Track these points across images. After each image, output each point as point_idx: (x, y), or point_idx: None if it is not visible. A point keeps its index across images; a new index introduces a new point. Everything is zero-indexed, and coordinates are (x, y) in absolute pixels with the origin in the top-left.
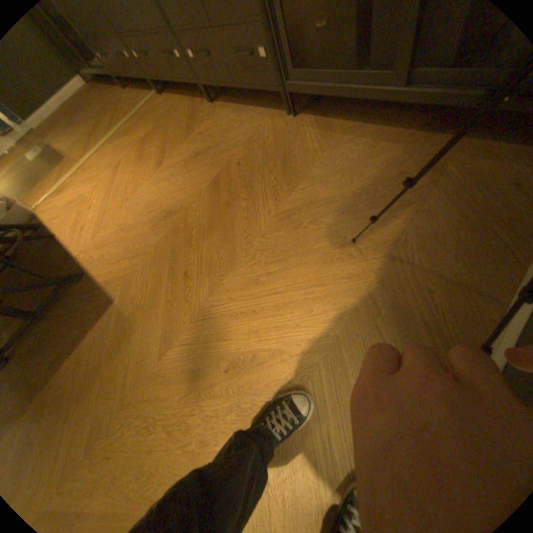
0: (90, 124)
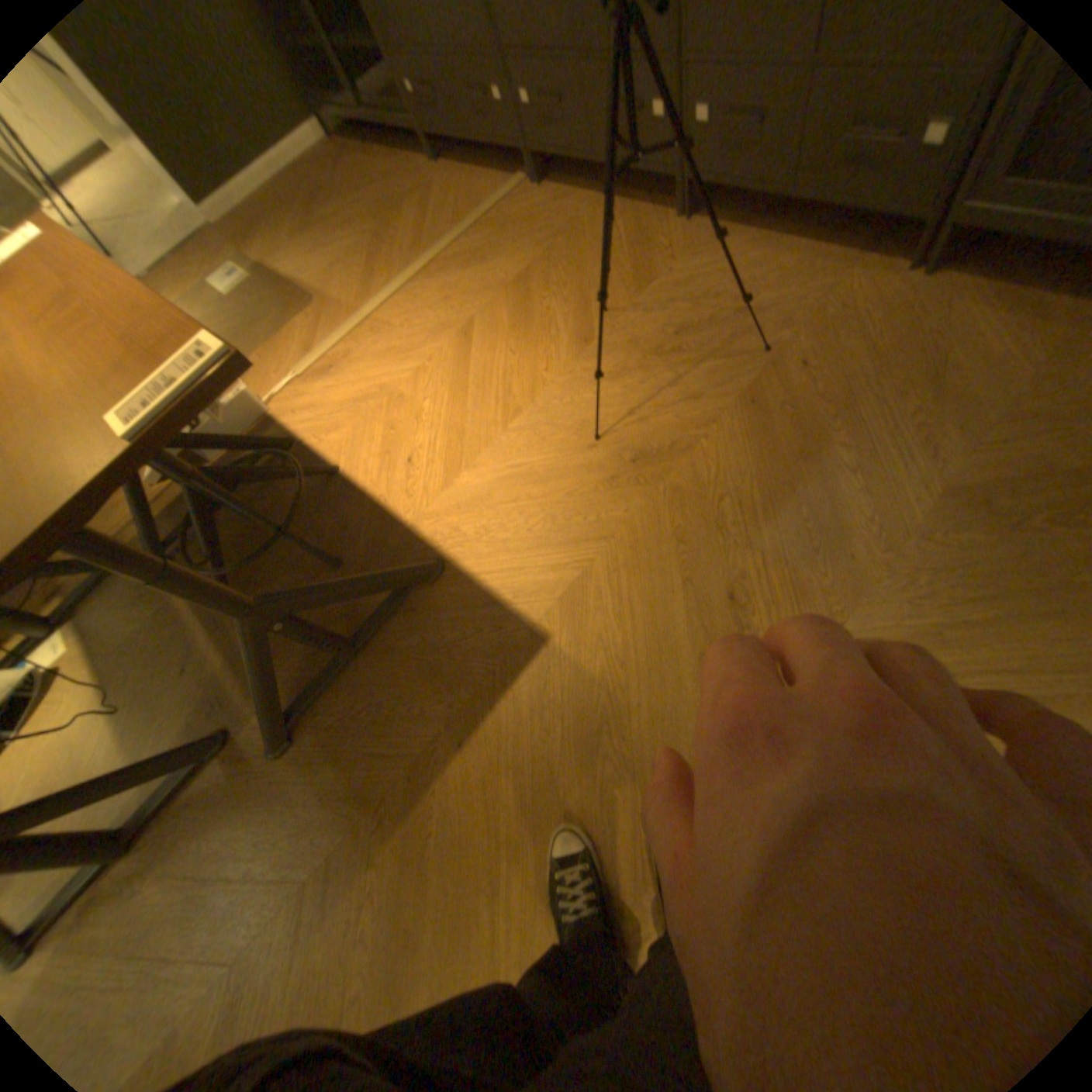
0: (366, 229)
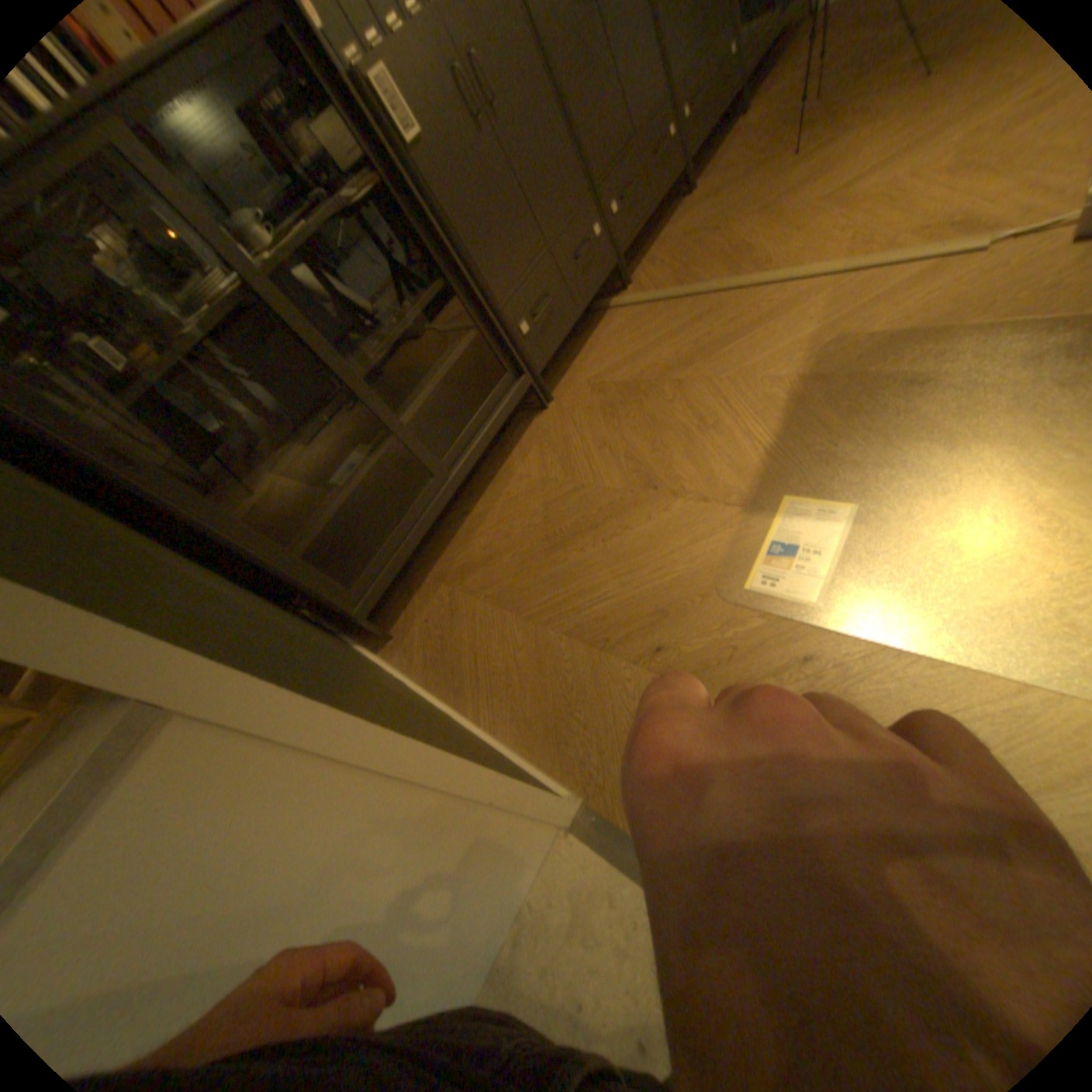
0: (676, 383)
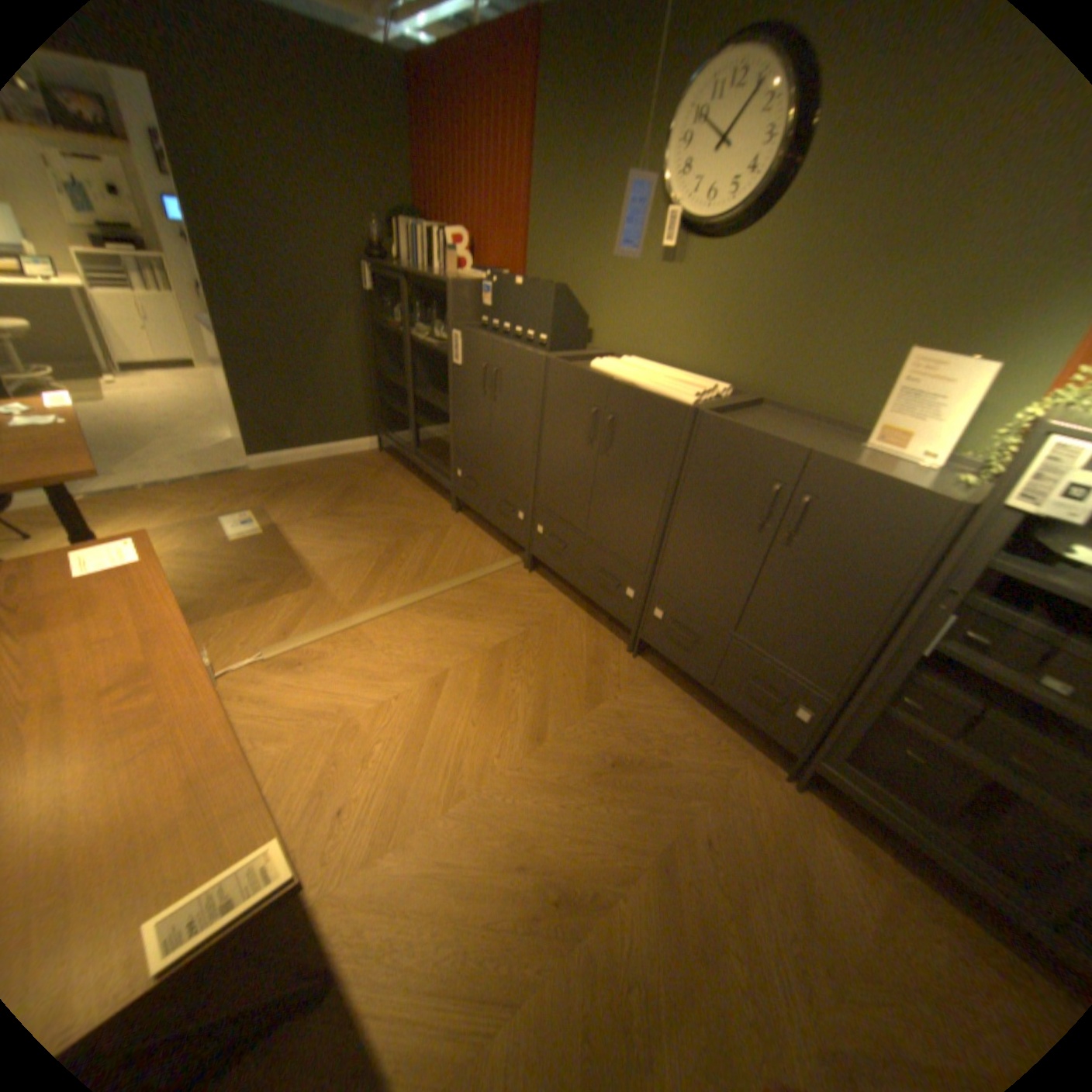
0: (381, 542)
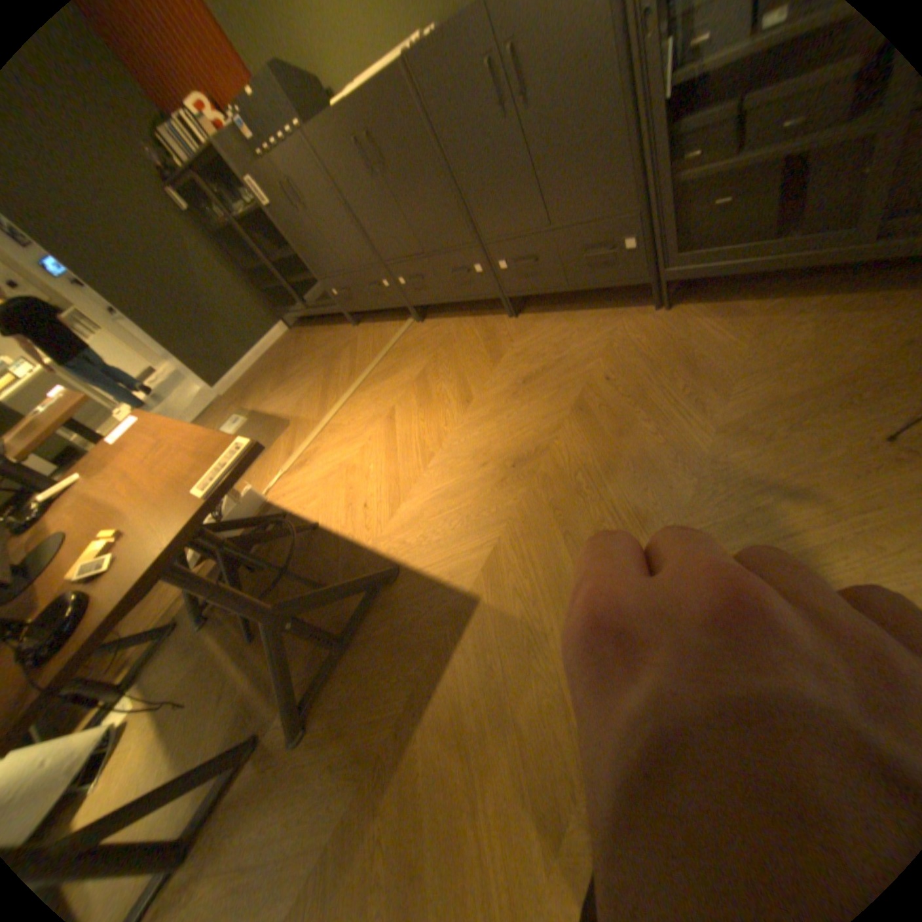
0: (319, 374)
